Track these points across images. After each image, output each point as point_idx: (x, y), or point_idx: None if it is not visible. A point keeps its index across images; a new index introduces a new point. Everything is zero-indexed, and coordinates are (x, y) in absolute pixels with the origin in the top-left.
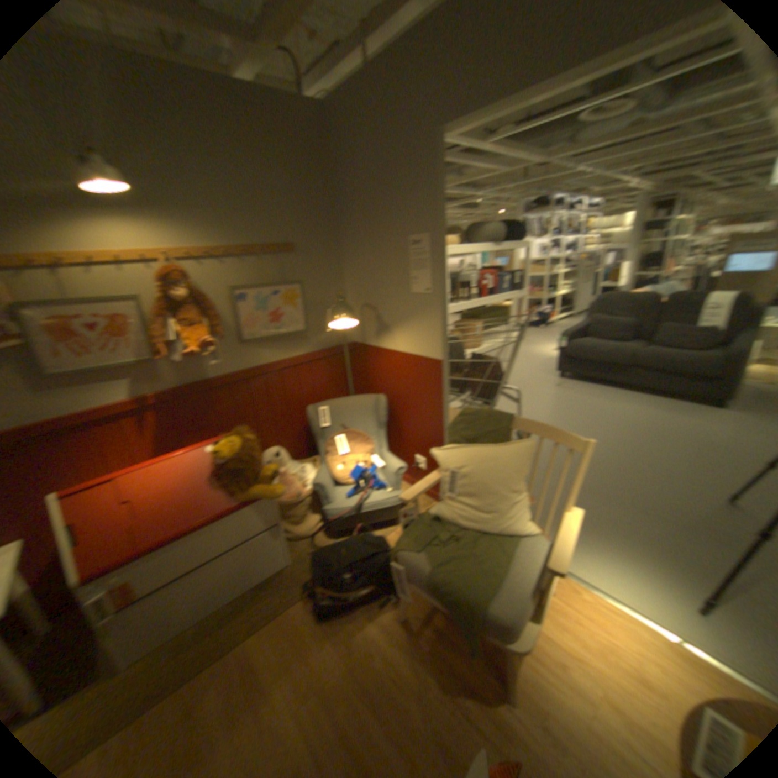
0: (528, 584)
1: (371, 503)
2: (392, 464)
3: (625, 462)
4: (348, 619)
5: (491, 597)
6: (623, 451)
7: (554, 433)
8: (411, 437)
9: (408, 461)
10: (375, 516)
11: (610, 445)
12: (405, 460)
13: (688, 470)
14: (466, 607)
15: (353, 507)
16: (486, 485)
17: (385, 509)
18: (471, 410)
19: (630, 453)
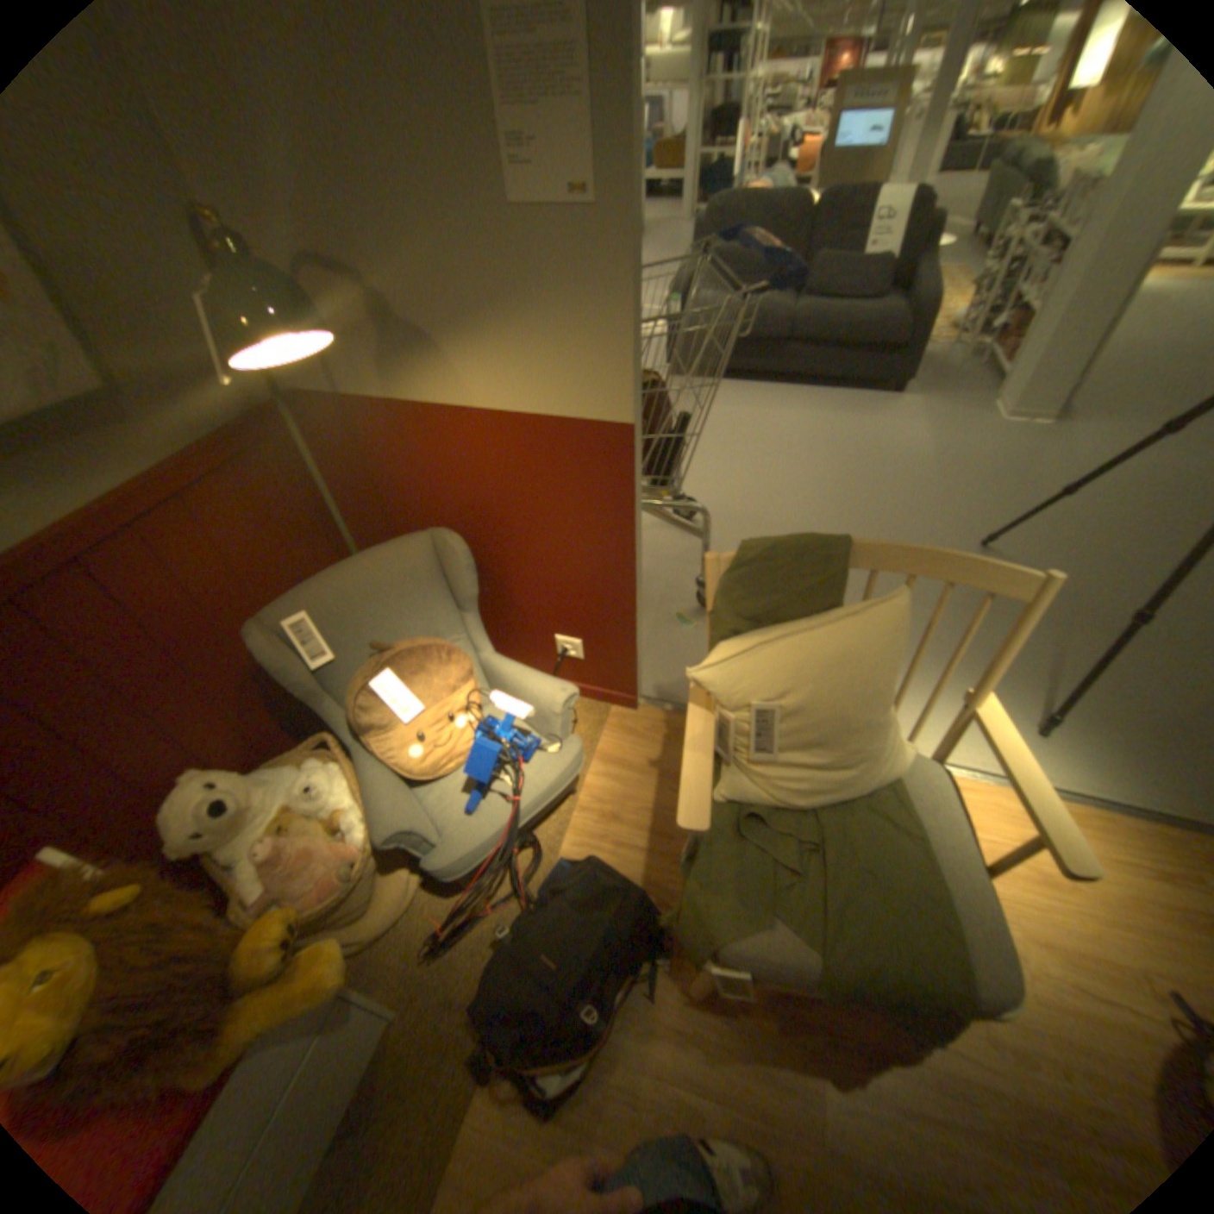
0: (980, 879)
1: (537, 797)
2: (546, 690)
3: (841, 517)
4: (603, 1056)
5: (963, 957)
6: (829, 499)
7: (960, 565)
8: (546, 603)
9: (541, 646)
10: (545, 809)
11: (808, 491)
12: (531, 645)
13: (916, 507)
14: (939, 1009)
15: (502, 828)
16: (847, 716)
17: (564, 789)
18: (758, 548)
19: (840, 500)
